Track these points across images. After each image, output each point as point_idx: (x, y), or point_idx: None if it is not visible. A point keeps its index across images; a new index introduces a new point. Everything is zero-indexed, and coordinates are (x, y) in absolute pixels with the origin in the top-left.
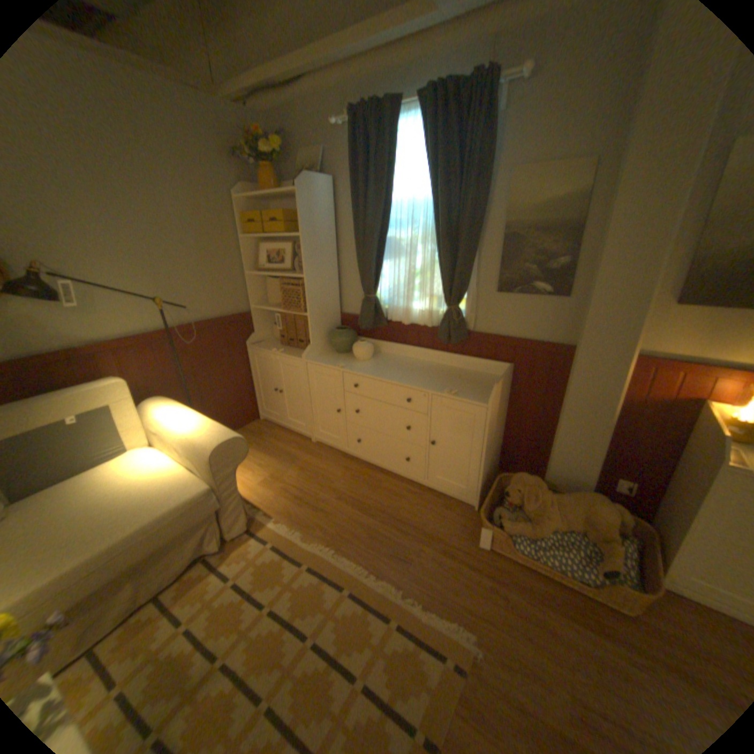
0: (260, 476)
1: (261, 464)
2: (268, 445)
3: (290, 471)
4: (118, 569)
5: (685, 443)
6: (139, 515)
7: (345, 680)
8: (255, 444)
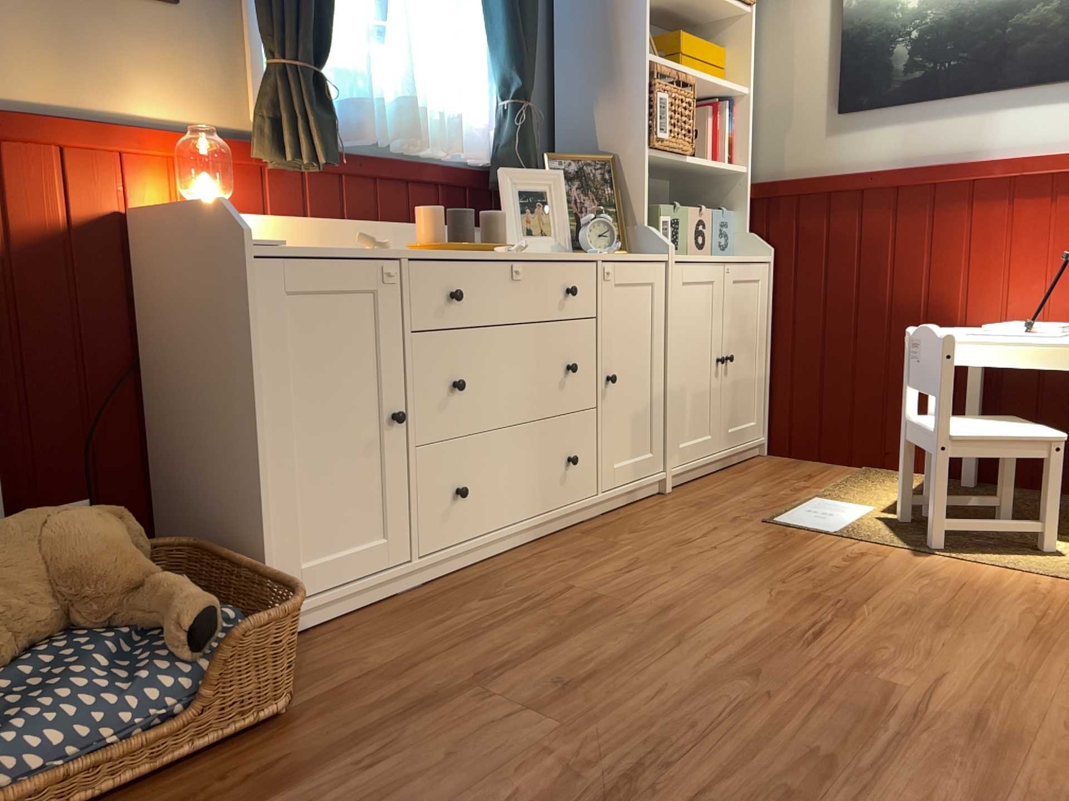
0: None
1: None
2: None
3: None
4: None
5: (132, 334)
6: None
7: None
8: None
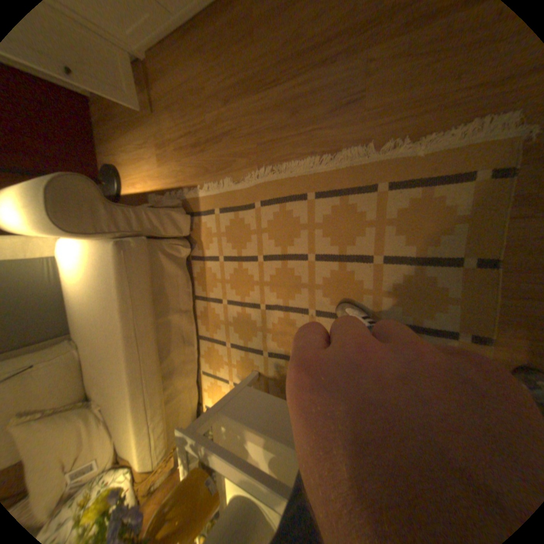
0: (151, 155)
1: (140, 142)
2: (123, 116)
3: (163, 122)
4: (147, 329)
5: None
6: (107, 304)
7: (362, 262)
8: (116, 128)
